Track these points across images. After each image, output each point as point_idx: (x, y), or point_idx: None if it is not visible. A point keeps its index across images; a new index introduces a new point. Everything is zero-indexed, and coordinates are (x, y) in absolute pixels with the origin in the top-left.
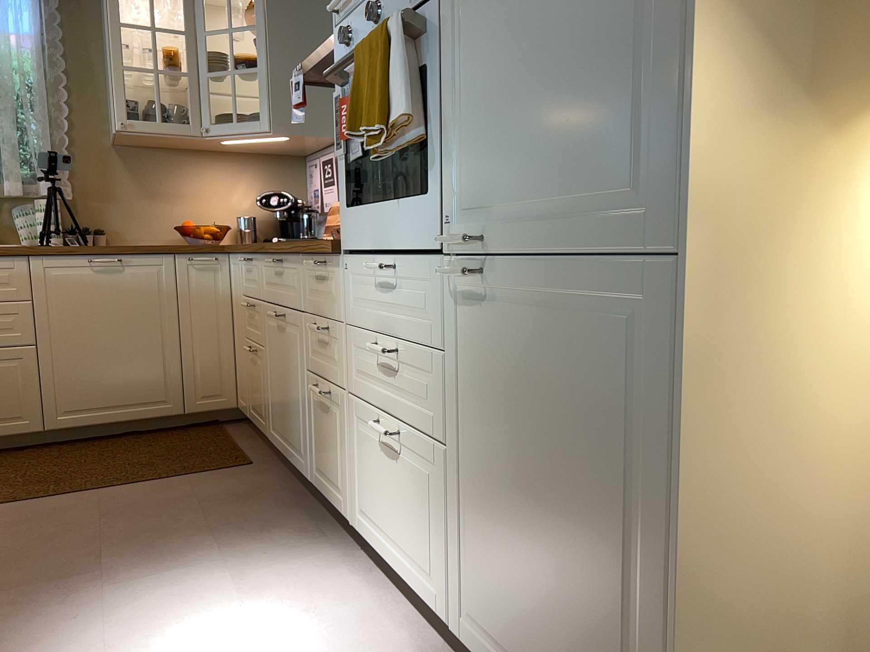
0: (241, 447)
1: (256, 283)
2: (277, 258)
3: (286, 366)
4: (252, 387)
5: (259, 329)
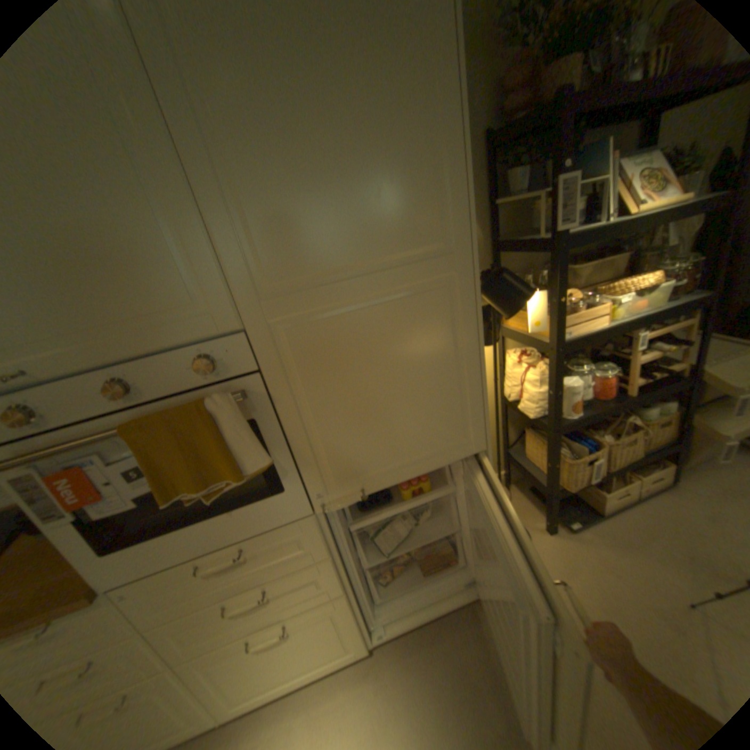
0: None
1: None
2: None
3: None
4: None
5: None
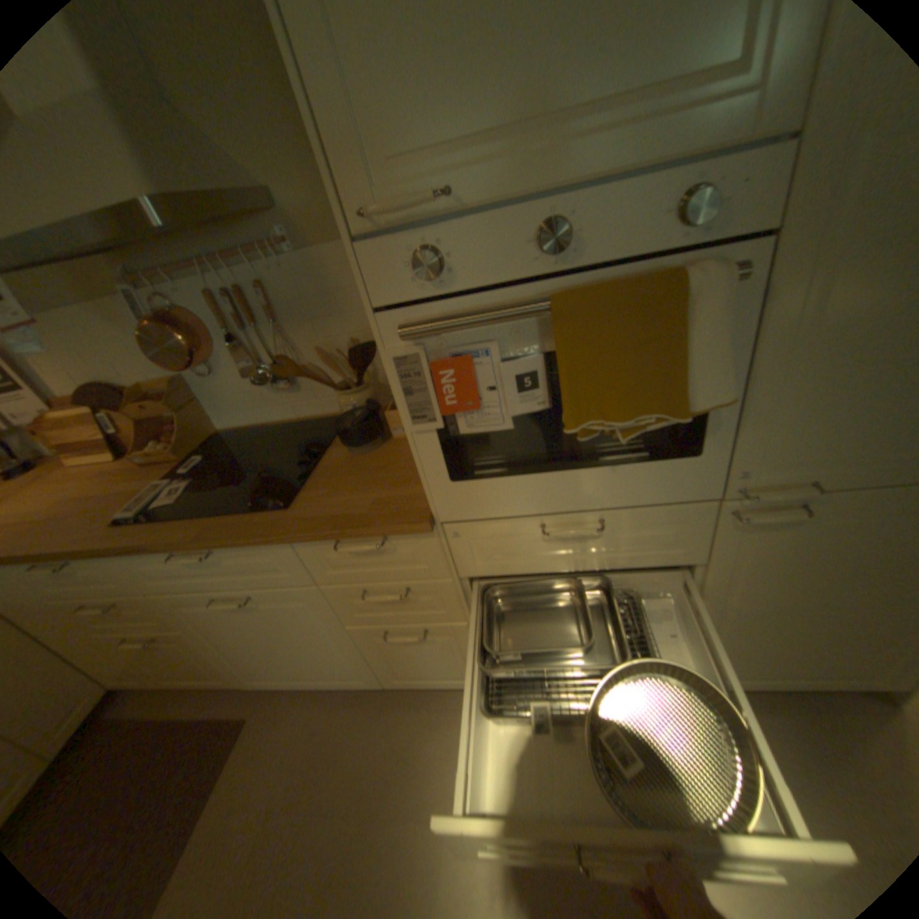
0: (189, 717)
1: (107, 582)
2: (188, 550)
3: (276, 633)
4: (156, 666)
5: (148, 620)
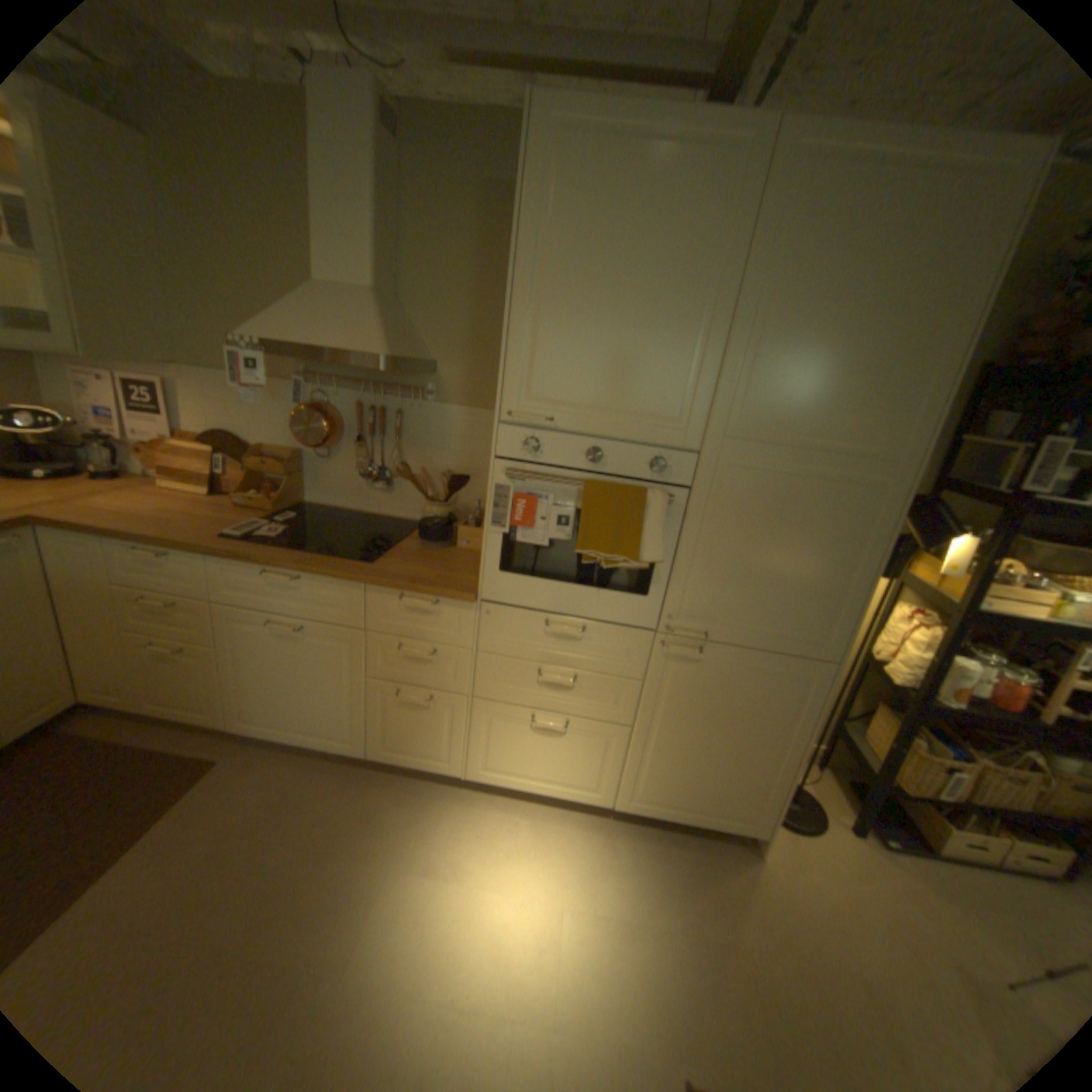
0: (156, 750)
1: (185, 583)
2: (281, 573)
3: (303, 671)
4: (158, 685)
5: (192, 630)
